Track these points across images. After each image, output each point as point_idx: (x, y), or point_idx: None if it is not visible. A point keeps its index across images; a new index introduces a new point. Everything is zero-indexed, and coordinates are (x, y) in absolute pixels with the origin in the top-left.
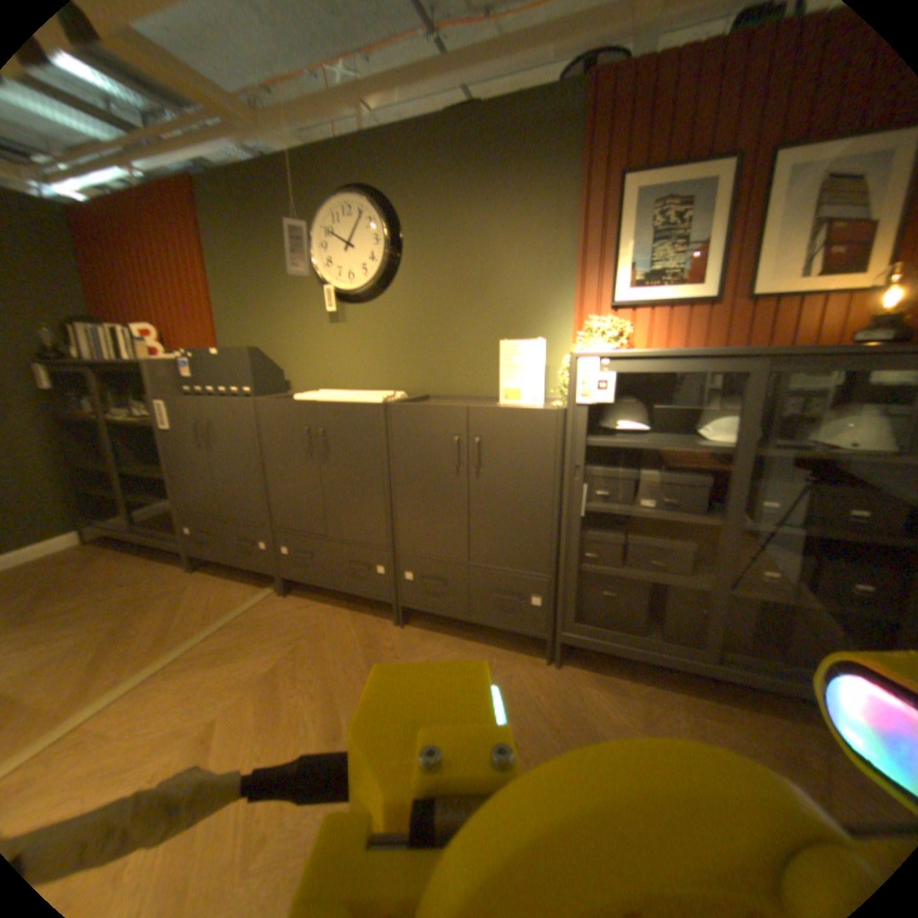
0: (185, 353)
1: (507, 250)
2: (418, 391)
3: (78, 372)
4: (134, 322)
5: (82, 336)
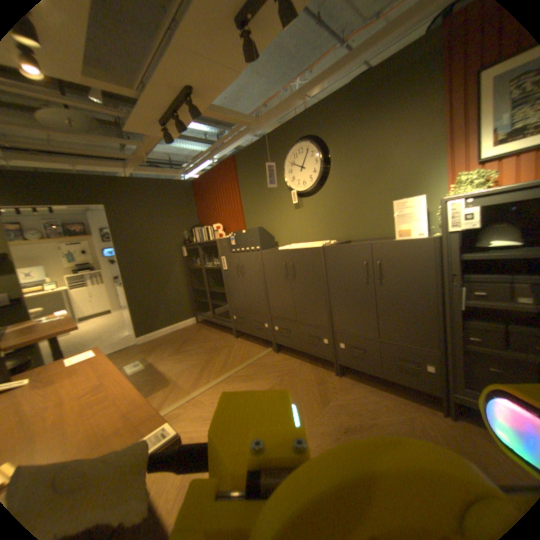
0: (234, 234)
1: (395, 147)
2: (345, 239)
3: (197, 248)
4: (215, 224)
5: (198, 233)
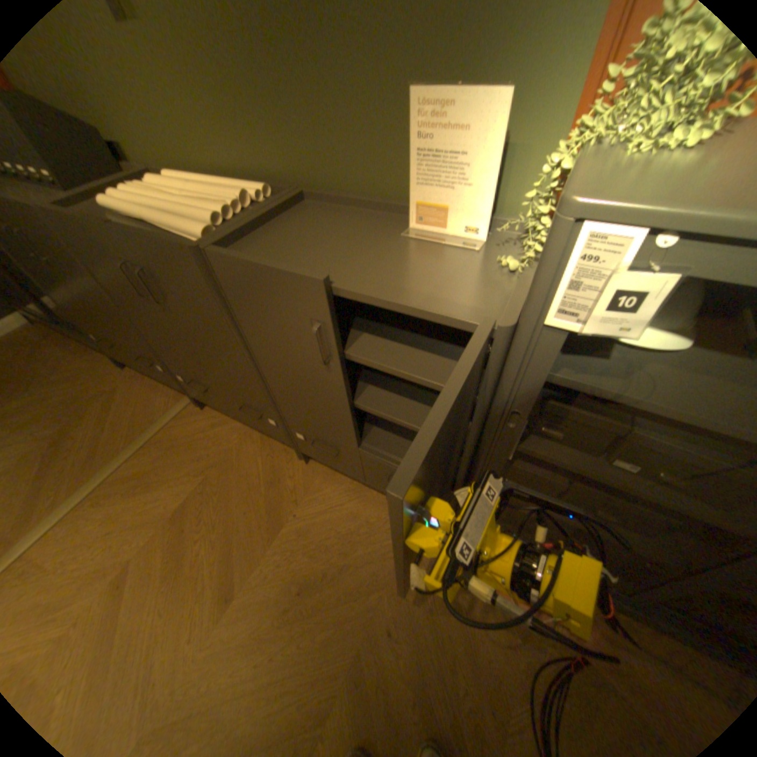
0: None
1: None
2: (289, 182)
3: None
4: None
5: None
